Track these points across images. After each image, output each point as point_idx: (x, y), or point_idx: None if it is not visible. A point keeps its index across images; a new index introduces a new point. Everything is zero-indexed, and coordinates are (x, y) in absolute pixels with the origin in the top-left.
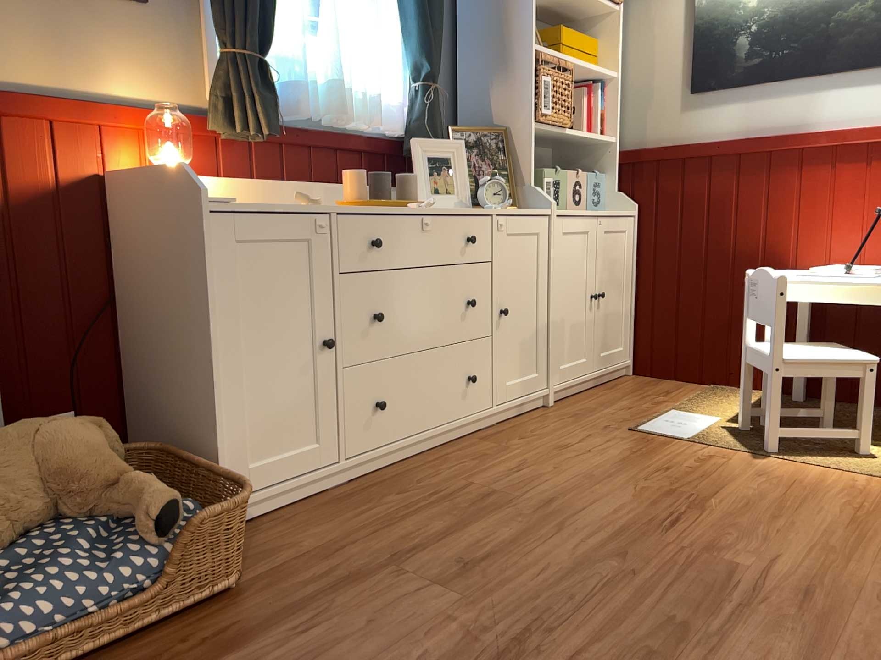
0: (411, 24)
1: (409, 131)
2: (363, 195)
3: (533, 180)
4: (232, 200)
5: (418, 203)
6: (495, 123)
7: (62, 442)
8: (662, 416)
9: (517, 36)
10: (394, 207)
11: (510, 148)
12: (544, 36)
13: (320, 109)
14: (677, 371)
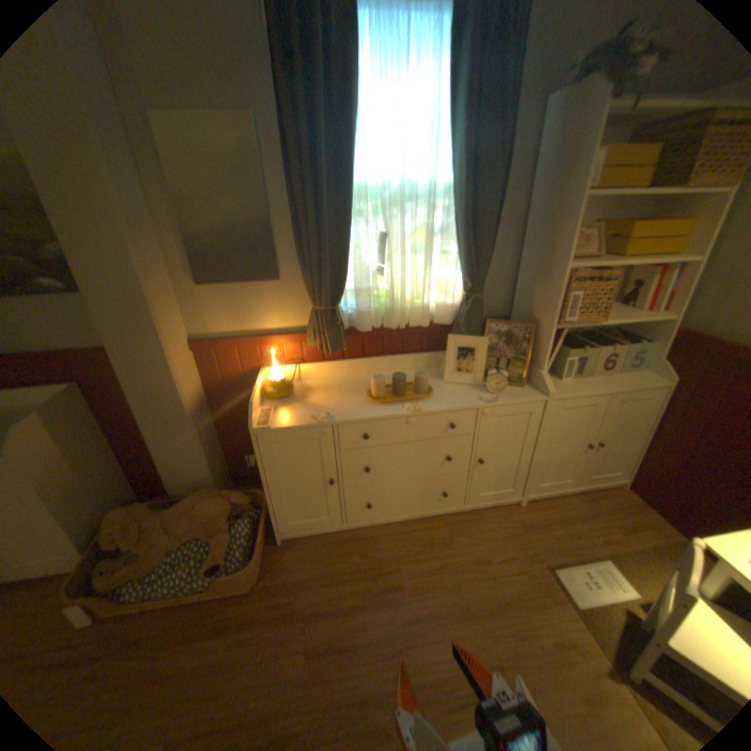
0: (461, 253)
1: (455, 322)
2: (380, 393)
3: (547, 366)
4: (270, 426)
5: (408, 408)
6: (532, 314)
7: (202, 514)
8: (591, 566)
9: (559, 254)
10: (396, 405)
11: (536, 337)
12: (618, 226)
13: (384, 320)
14: (664, 513)
